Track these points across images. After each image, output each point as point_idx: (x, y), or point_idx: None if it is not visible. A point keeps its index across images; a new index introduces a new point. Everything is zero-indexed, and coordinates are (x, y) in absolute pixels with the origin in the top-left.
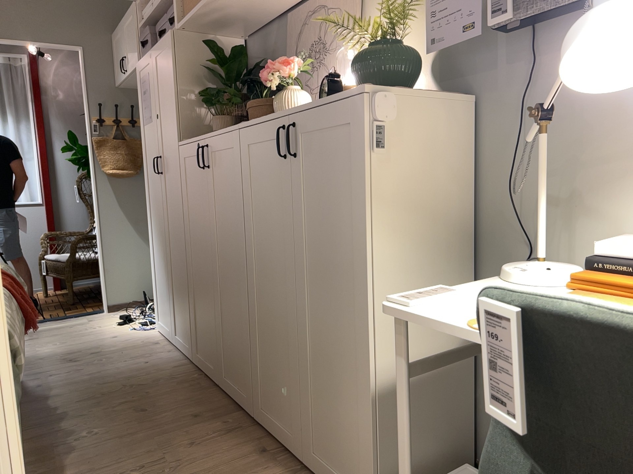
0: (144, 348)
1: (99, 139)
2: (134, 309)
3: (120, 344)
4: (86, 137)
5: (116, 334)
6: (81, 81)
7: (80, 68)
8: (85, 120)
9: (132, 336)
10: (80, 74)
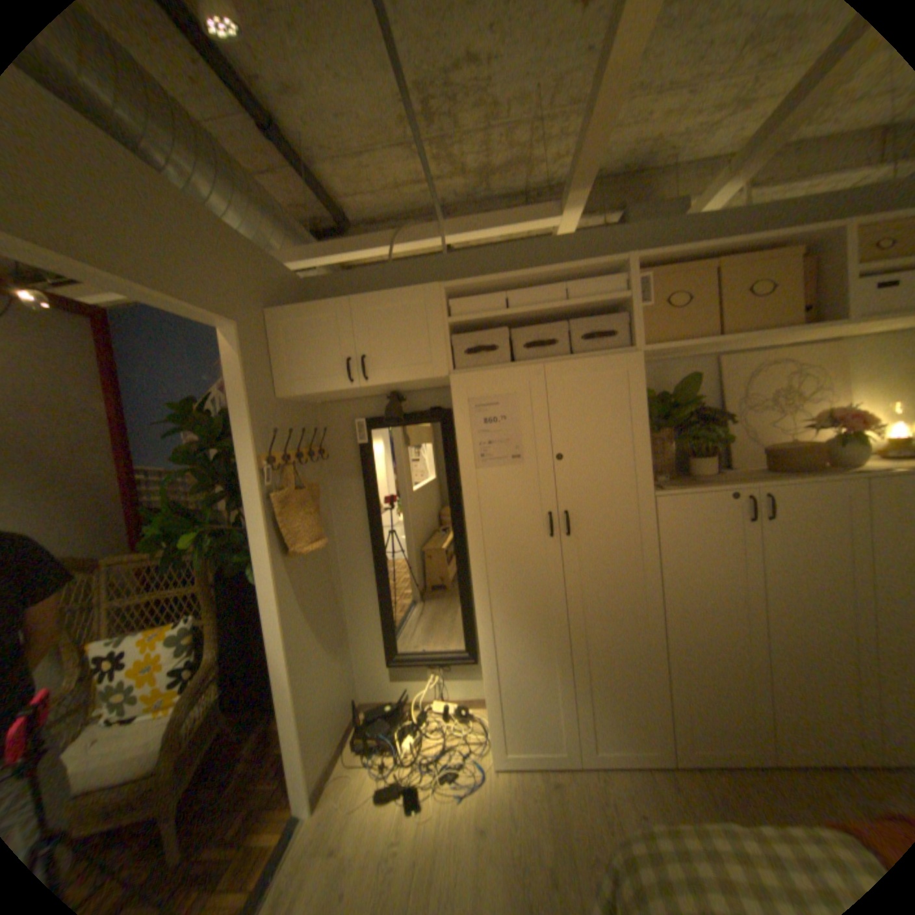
0: (570, 806)
1: (285, 495)
2: (341, 775)
3: (530, 833)
4: (242, 494)
5: (467, 828)
6: (228, 387)
7: (224, 362)
8: (240, 462)
9: (499, 808)
10: (226, 375)
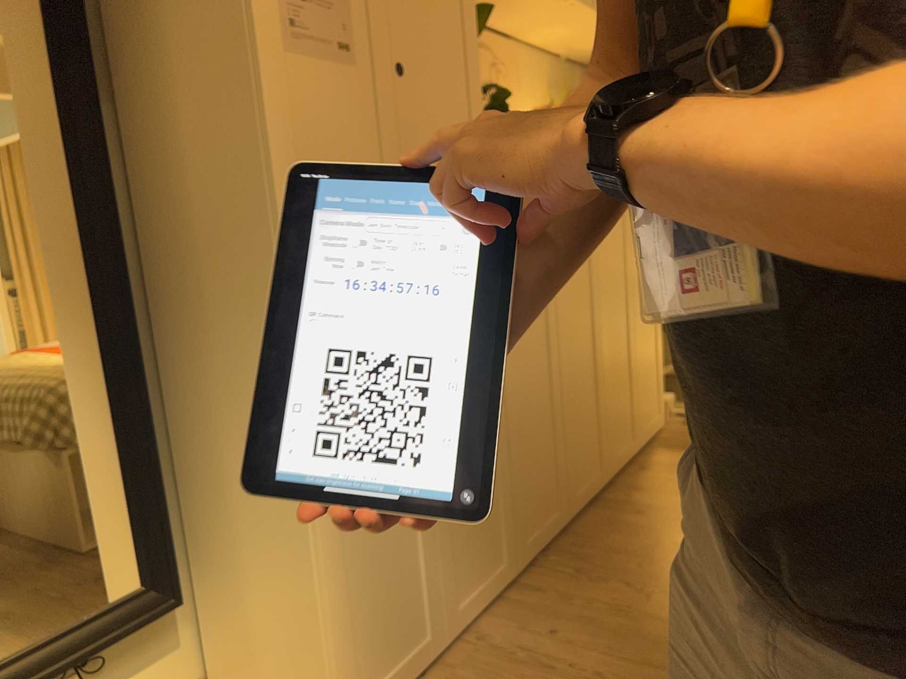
0: None
1: None
2: None
3: None
4: None
5: None
6: None
7: None
8: None
9: None
10: None
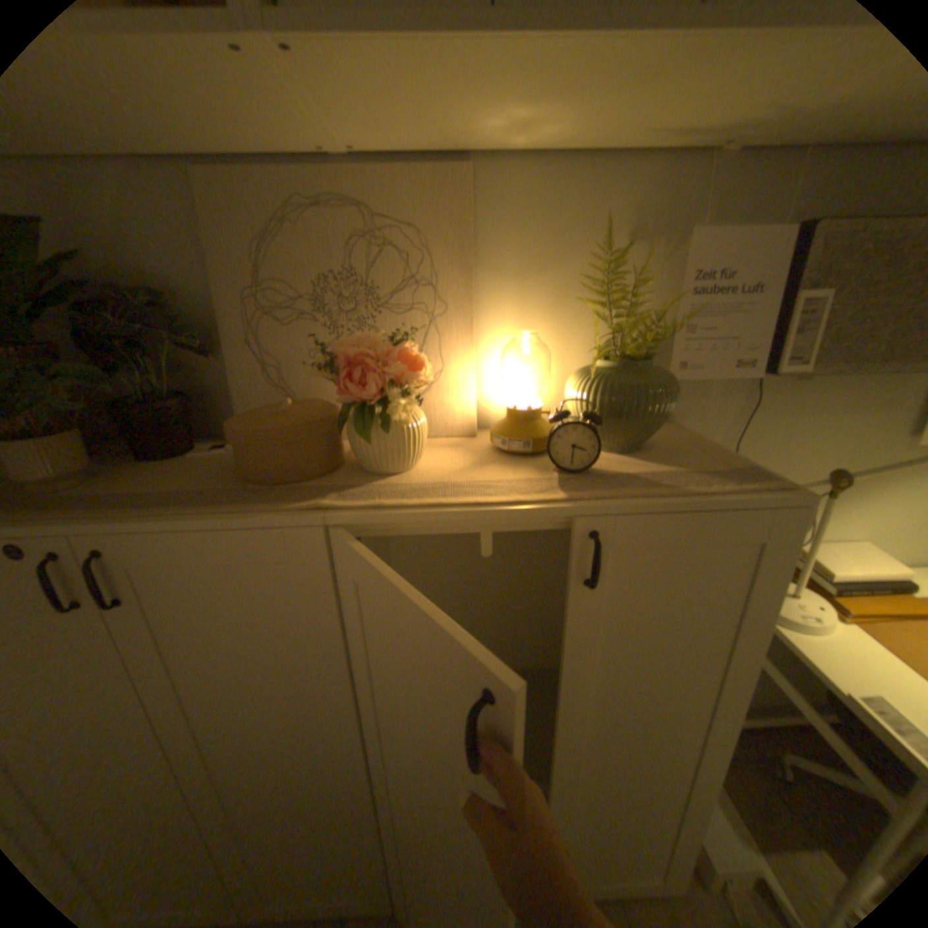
0: None
1: None
2: None
3: None
4: None
5: None
6: None
7: None
8: None
9: None
10: None
